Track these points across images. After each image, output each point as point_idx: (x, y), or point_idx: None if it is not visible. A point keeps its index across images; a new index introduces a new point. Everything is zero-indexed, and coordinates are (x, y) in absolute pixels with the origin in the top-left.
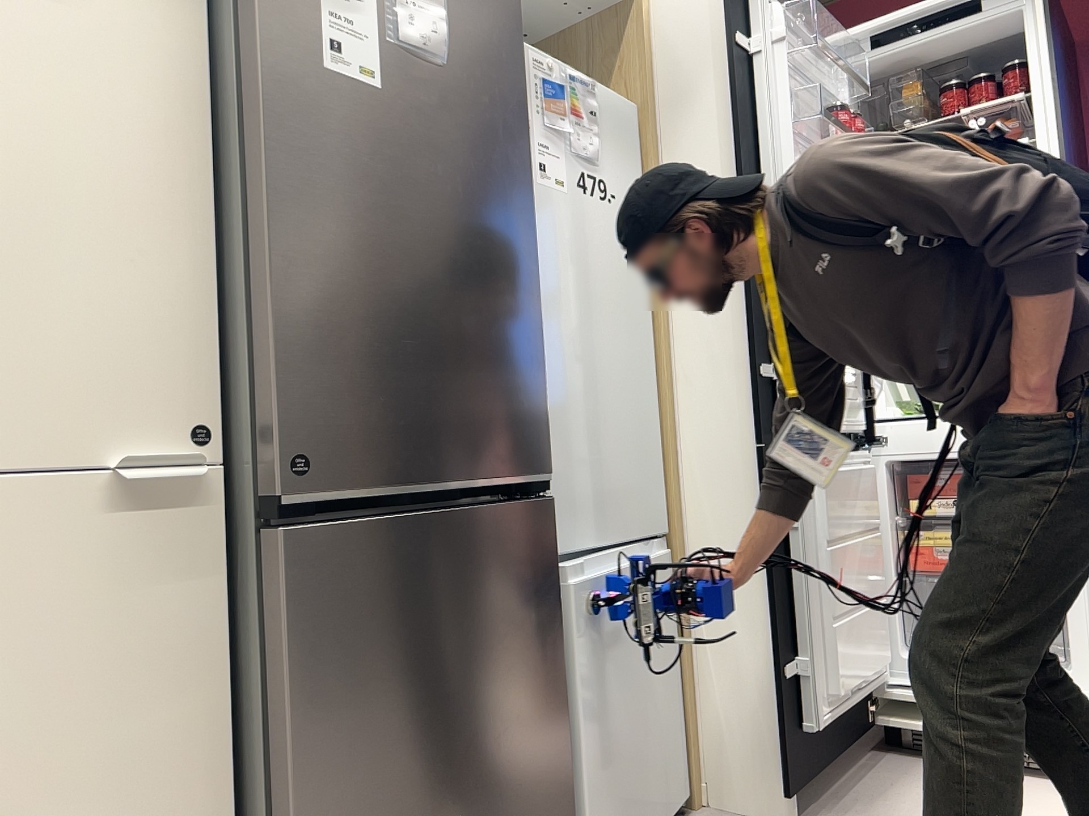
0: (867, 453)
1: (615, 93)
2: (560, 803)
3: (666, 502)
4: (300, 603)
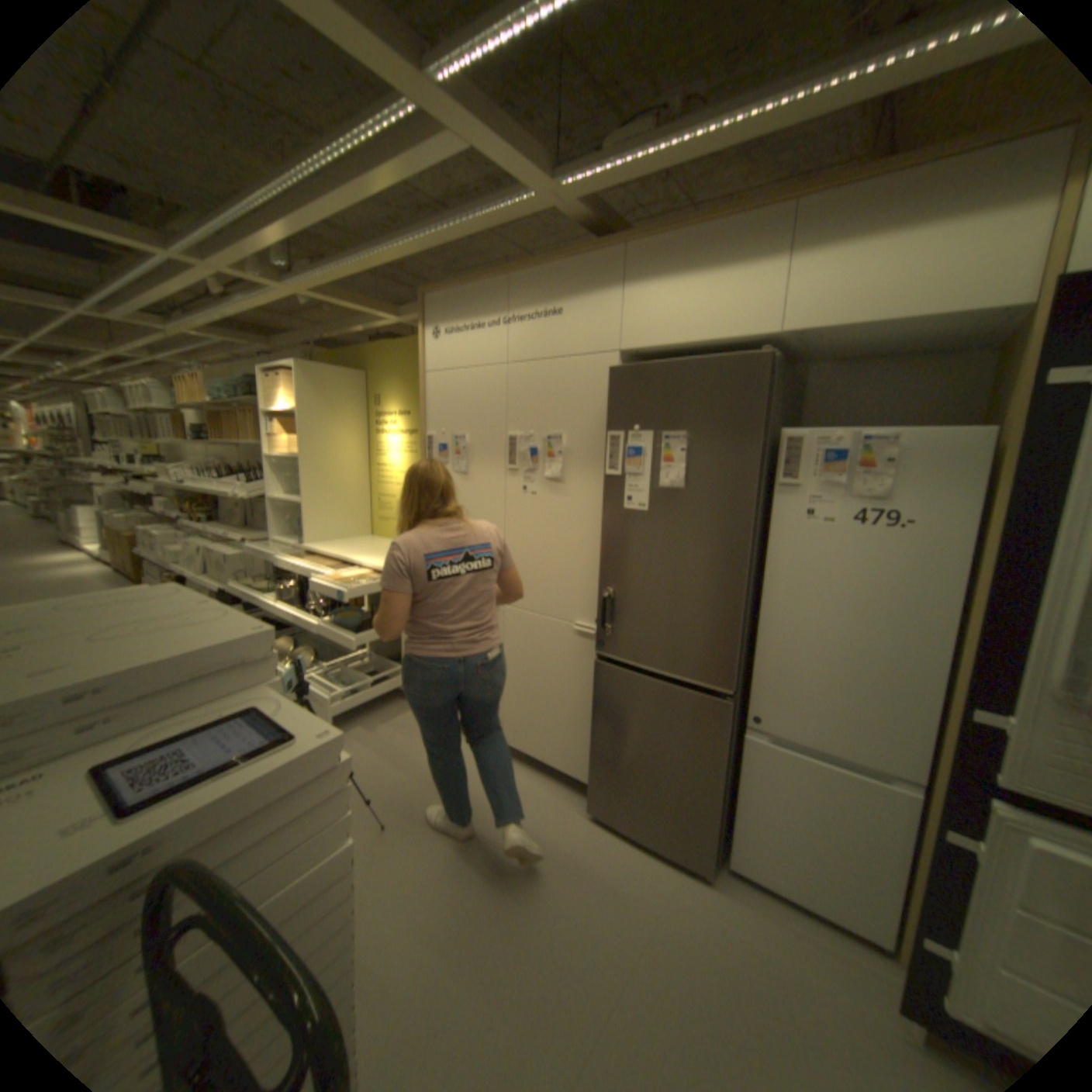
0: None
1: (948, 428)
2: (712, 830)
3: (940, 766)
4: (599, 683)
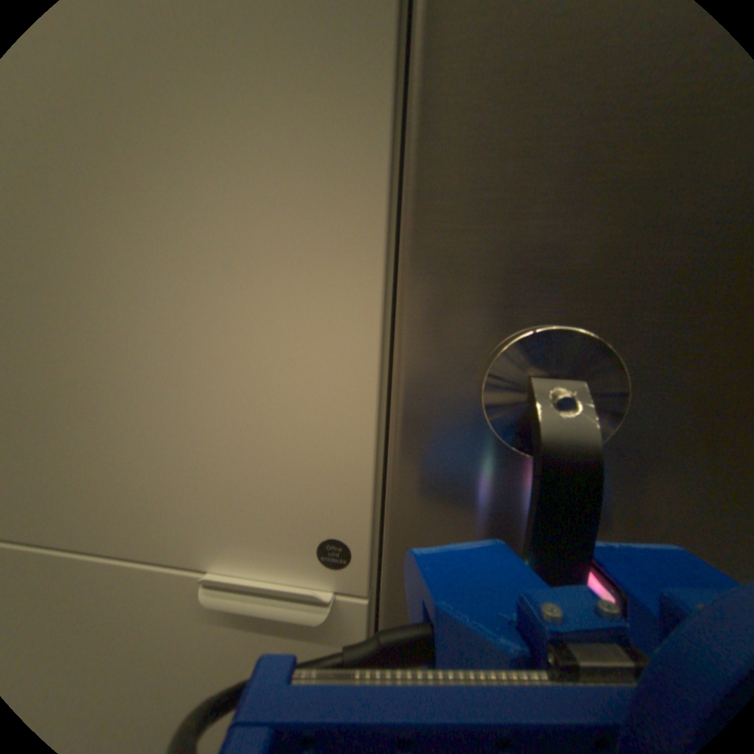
0: None
1: None
2: None
3: None
4: None
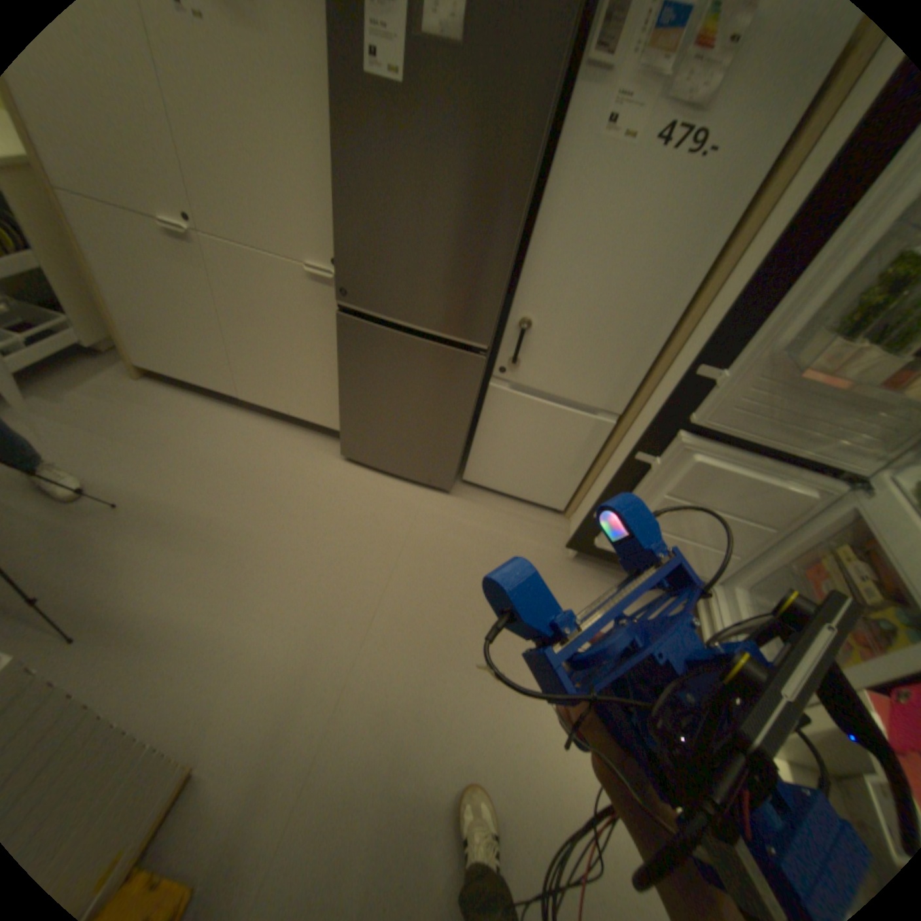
0: (839, 488)
1: None
2: (453, 458)
3: (636, 399)
4: (344, 338)
